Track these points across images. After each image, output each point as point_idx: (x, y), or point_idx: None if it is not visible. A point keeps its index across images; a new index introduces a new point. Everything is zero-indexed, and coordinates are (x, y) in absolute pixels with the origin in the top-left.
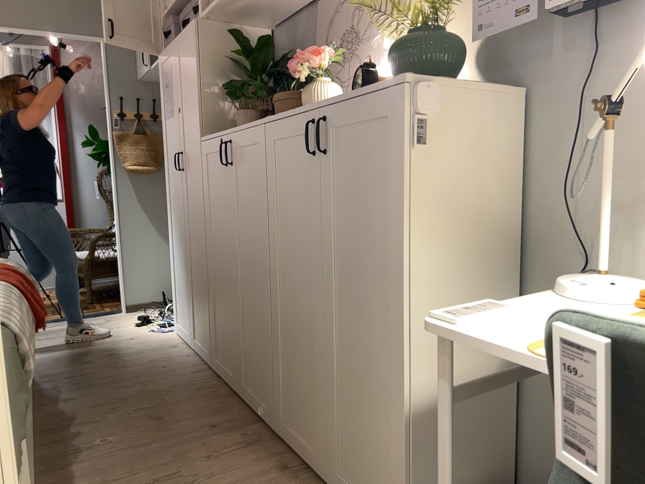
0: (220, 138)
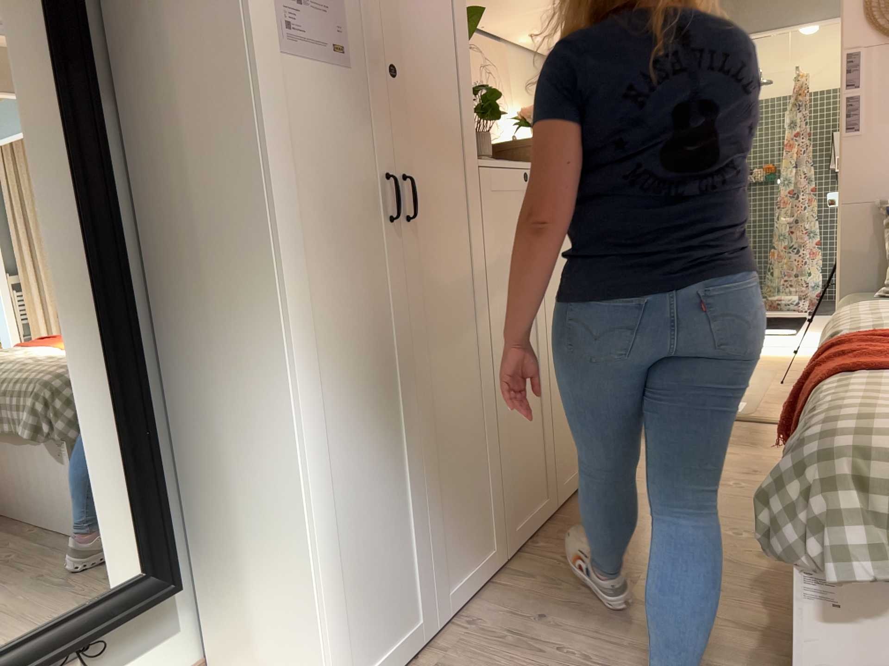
0: (524, 170)
